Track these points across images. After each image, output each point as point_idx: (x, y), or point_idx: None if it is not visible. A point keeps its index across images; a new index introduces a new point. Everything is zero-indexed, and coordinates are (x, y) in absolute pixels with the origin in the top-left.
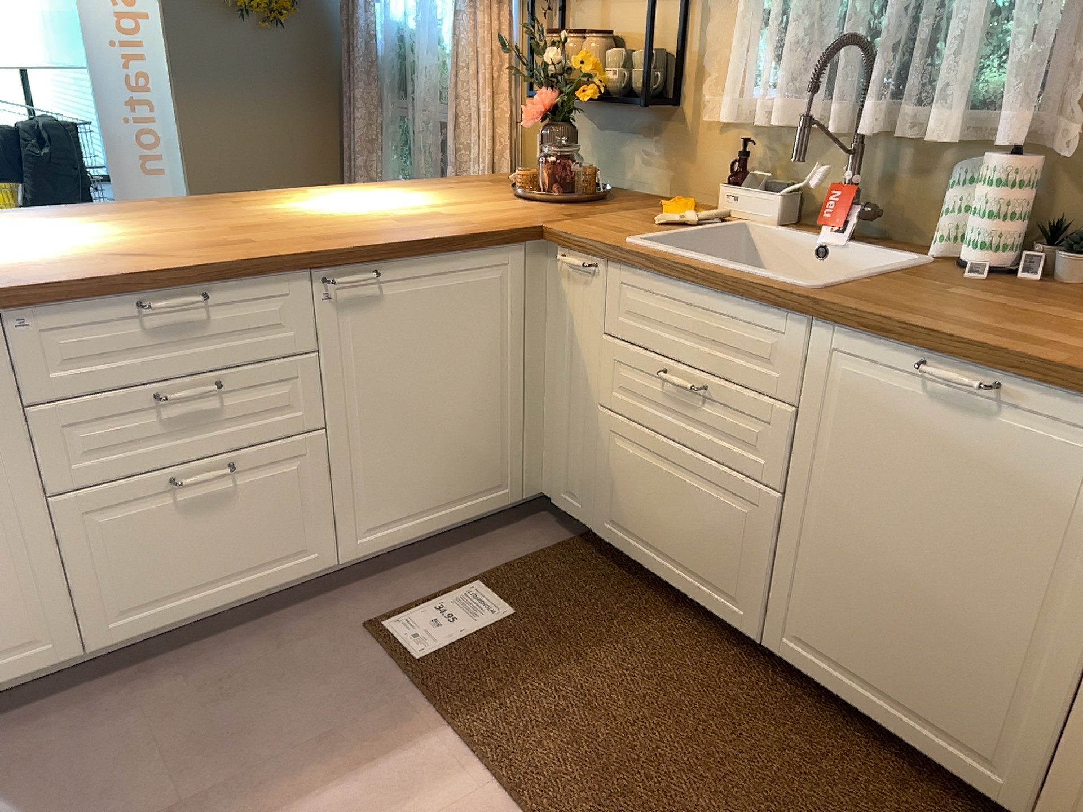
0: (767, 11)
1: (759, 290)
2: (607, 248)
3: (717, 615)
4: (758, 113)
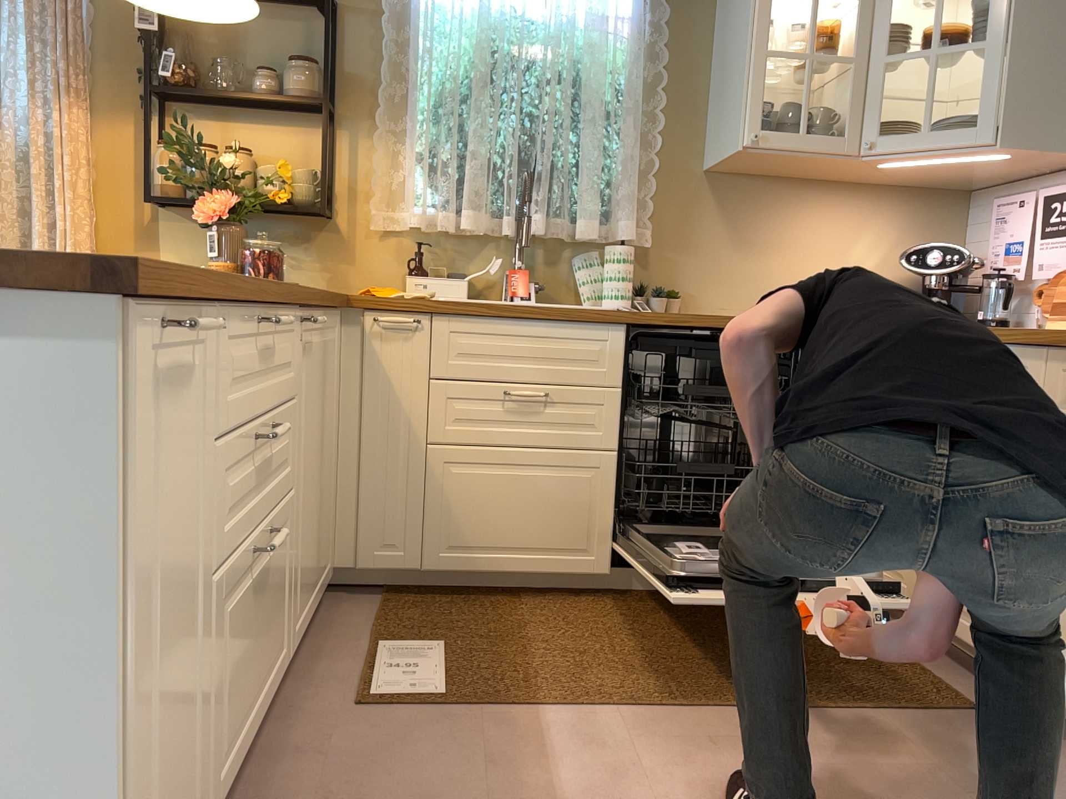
0: (425, 150)
1: (590, 312)
2: (436, 304)
3: (570, 574)
4: (442, 219)
